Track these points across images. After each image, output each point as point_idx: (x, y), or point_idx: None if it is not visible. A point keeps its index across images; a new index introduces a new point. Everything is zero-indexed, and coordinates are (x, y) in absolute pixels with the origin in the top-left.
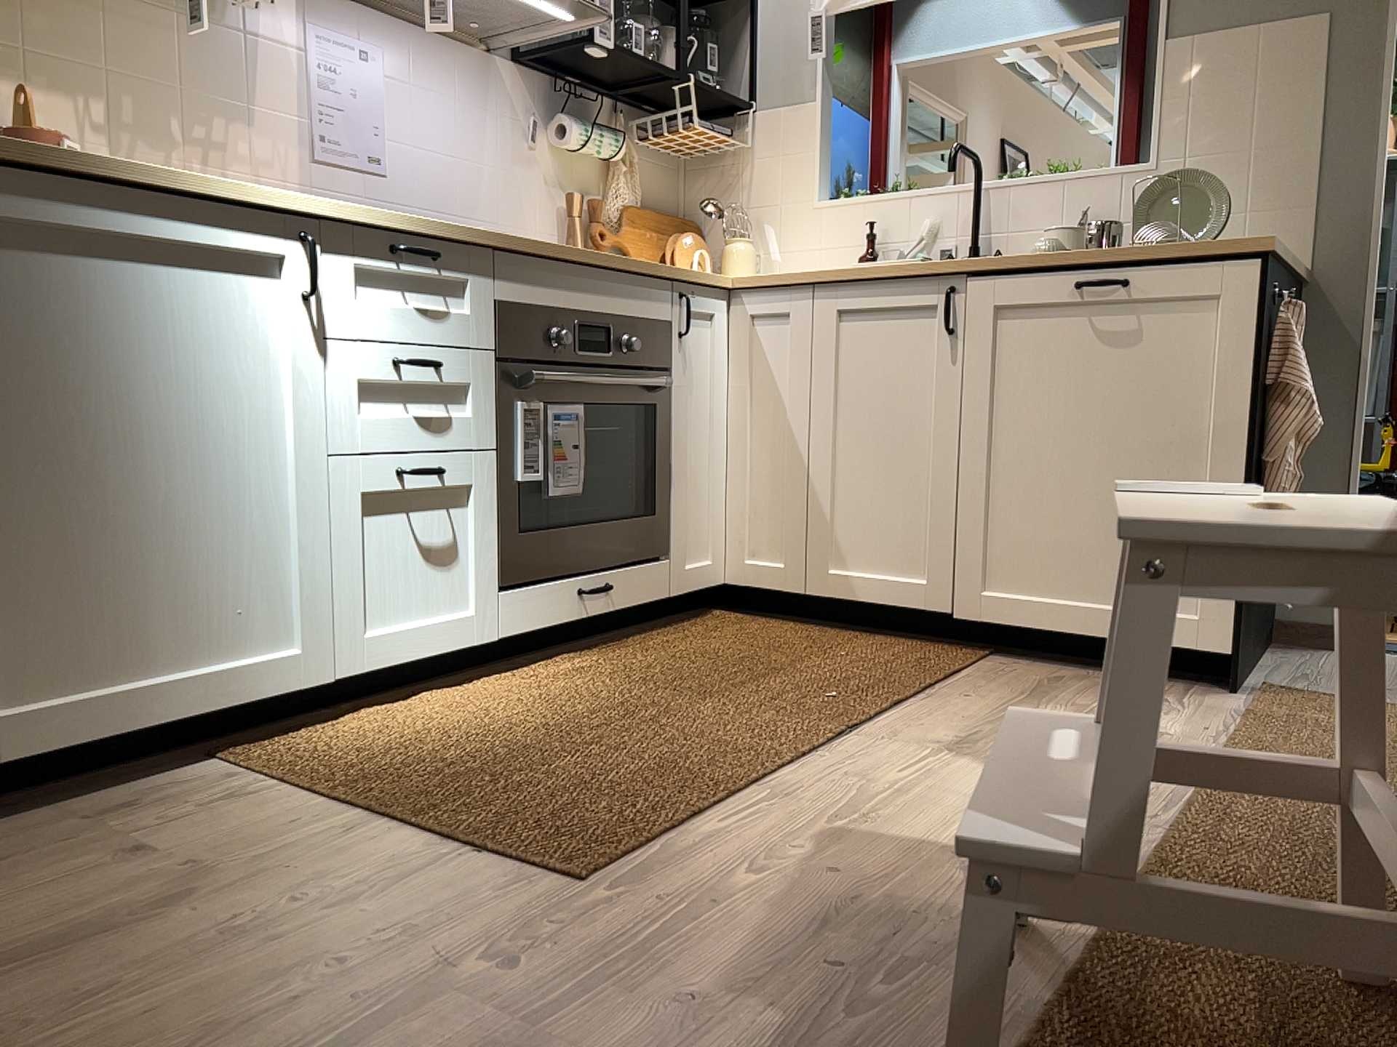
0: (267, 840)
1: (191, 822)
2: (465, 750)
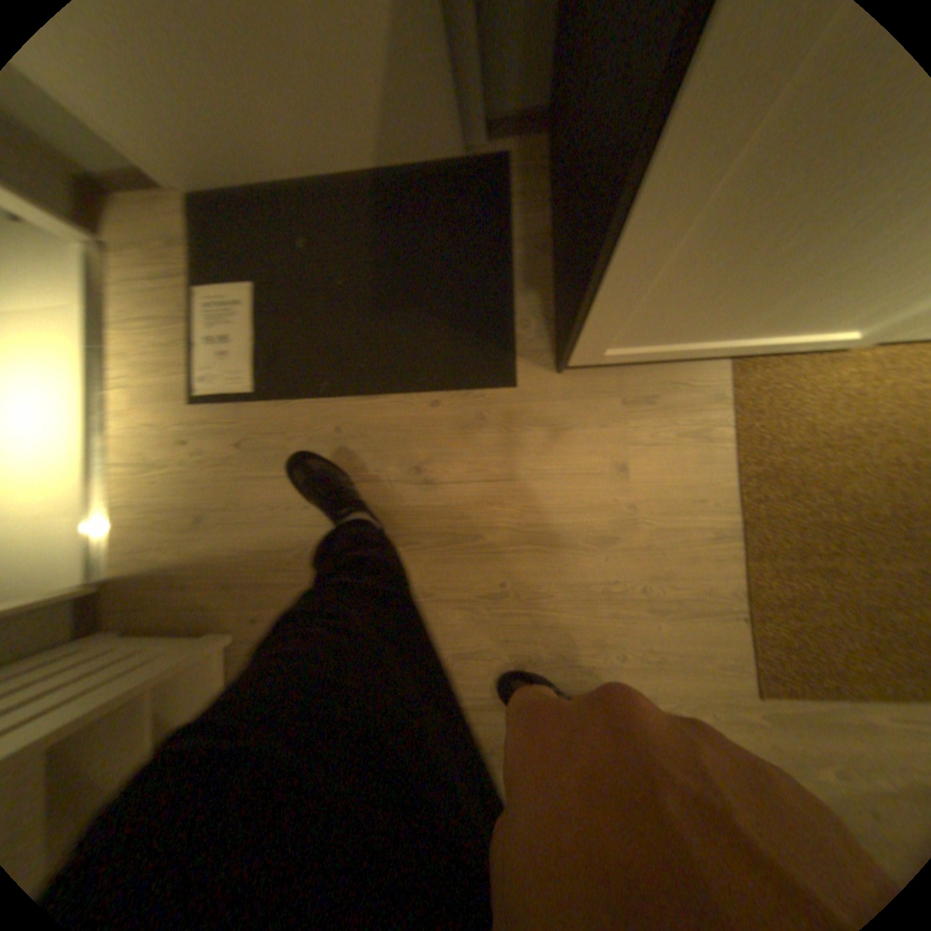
0: (672, 518)
1: (660, 449)
2: (860, 488)
